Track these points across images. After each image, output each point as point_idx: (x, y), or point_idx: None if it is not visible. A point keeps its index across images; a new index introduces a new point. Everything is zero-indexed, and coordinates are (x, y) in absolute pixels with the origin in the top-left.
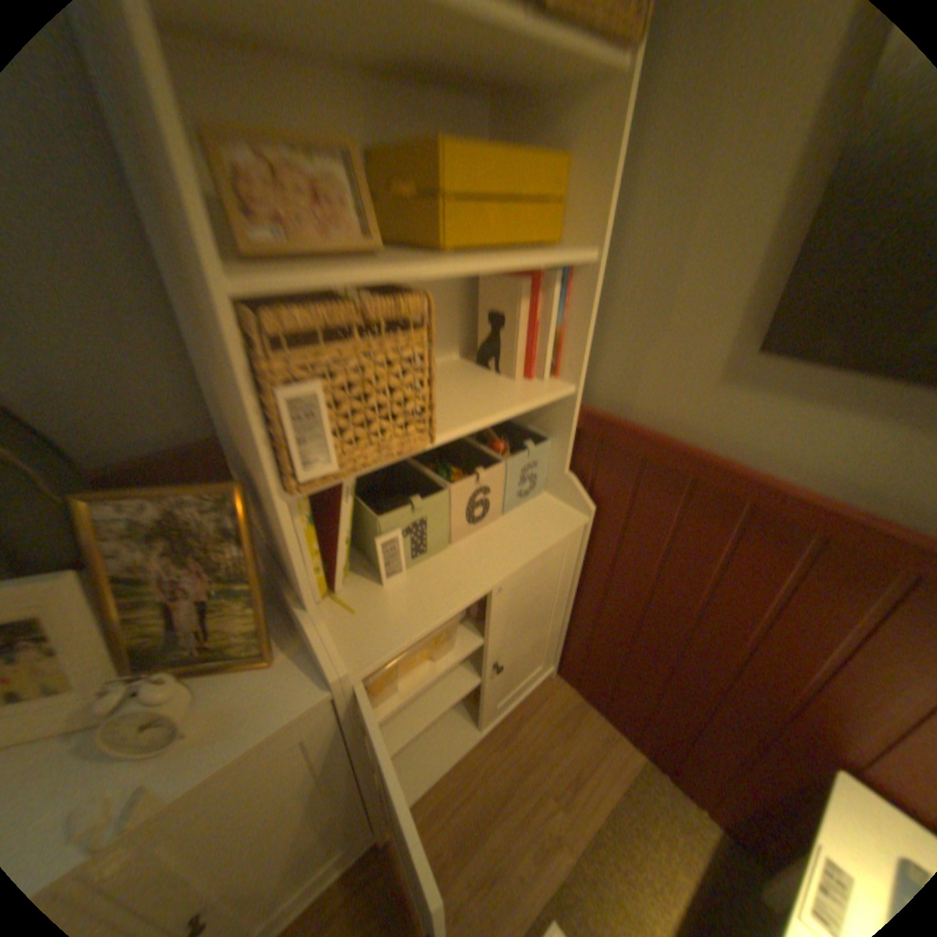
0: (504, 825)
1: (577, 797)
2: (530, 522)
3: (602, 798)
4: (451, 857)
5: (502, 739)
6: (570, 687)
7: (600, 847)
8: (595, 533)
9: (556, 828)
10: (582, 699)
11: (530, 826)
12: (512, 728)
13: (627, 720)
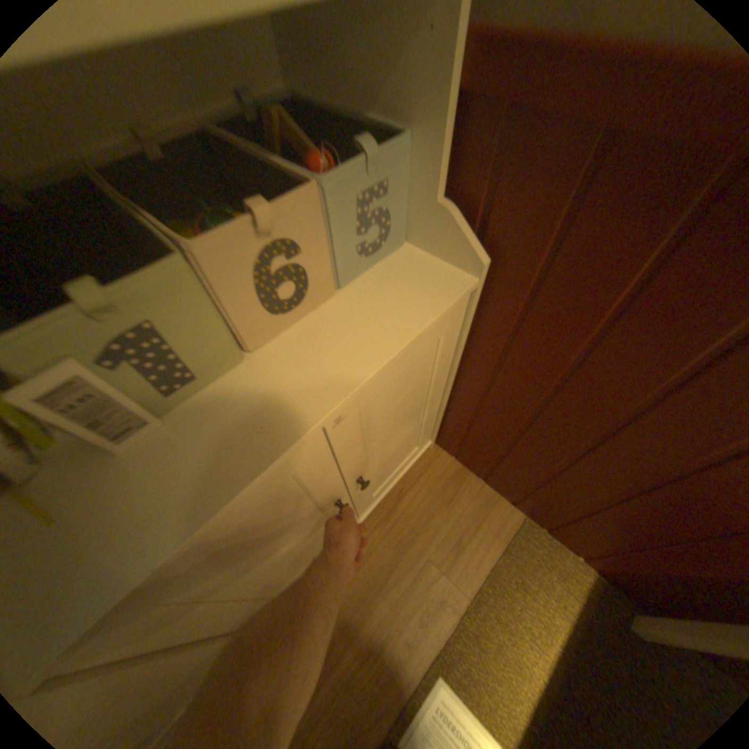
0: (389, 597)
1: (459, 561)
2: (386, 297)
3: (483, 558)
4: (339, 633)
5: (382, 515)
6: (448, 455)
7: (481, 605)
8: (486, 300)
9: (439, 592)
10: (460, 465)
11: (414, 594)
12: (392, 503)
13: (508, 488)
